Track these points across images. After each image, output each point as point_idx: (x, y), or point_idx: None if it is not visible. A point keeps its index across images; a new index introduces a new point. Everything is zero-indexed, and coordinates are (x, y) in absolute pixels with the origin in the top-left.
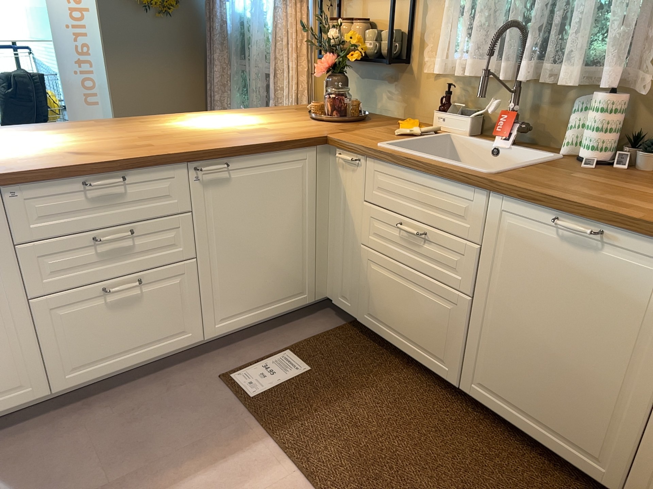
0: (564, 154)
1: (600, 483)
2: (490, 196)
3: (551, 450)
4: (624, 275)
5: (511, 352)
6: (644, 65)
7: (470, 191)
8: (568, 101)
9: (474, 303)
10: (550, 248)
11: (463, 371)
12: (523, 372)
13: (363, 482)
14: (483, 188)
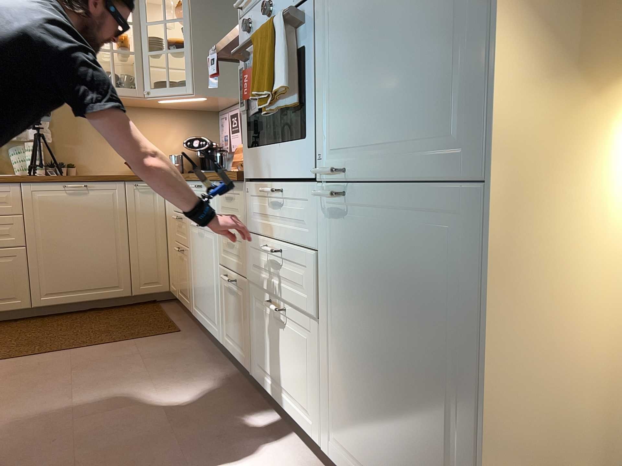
0: (20, 175)
1: (122, 296)
2: (22, 186)
3: (97, 299)
4: (100, 199)
5: (61, 262)
6: (43, 130)
7: (7, 186)
8: (5, 150)
9: (27, 249)
10: (65, 200)
11: (31, 296)
12: (70, 269)
13: (38, 346)
14: (17, 182)
